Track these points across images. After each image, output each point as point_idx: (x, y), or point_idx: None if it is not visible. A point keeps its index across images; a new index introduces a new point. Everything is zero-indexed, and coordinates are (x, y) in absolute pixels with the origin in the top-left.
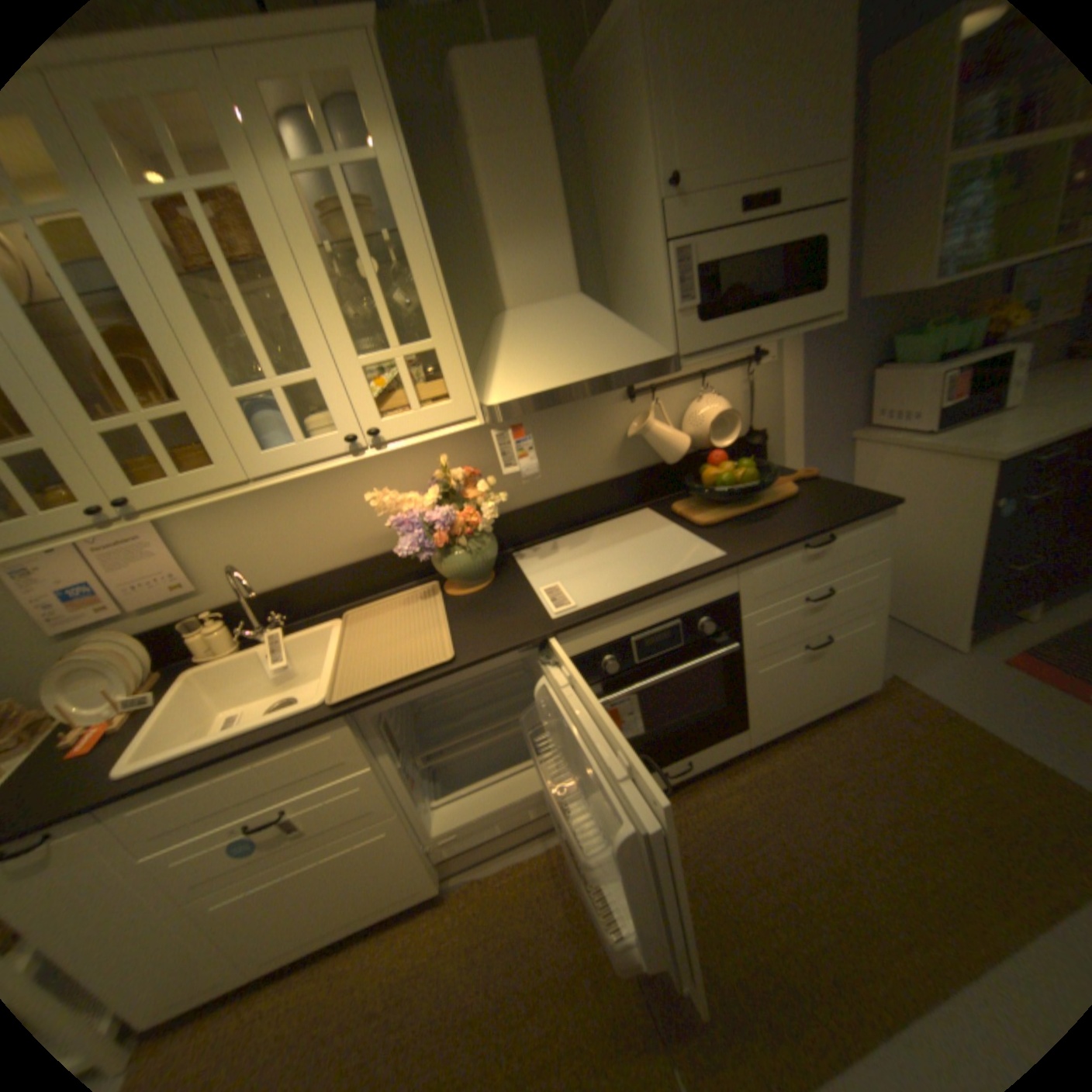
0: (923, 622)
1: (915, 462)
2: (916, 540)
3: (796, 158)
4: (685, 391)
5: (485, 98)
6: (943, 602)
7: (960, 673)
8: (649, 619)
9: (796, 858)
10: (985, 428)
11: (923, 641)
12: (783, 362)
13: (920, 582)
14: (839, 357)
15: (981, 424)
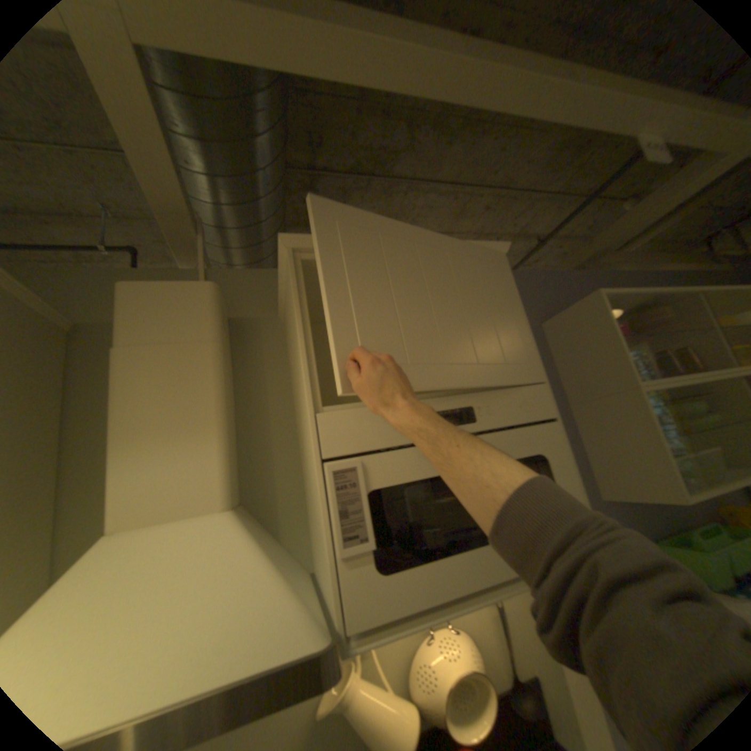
0: None
1: None
2: None
3: (483, 379)
4: None
5: (141, 317)
6: None
7: None
8: None
9: None
10: None
11: None
12: None
13: None
14: None
15: None
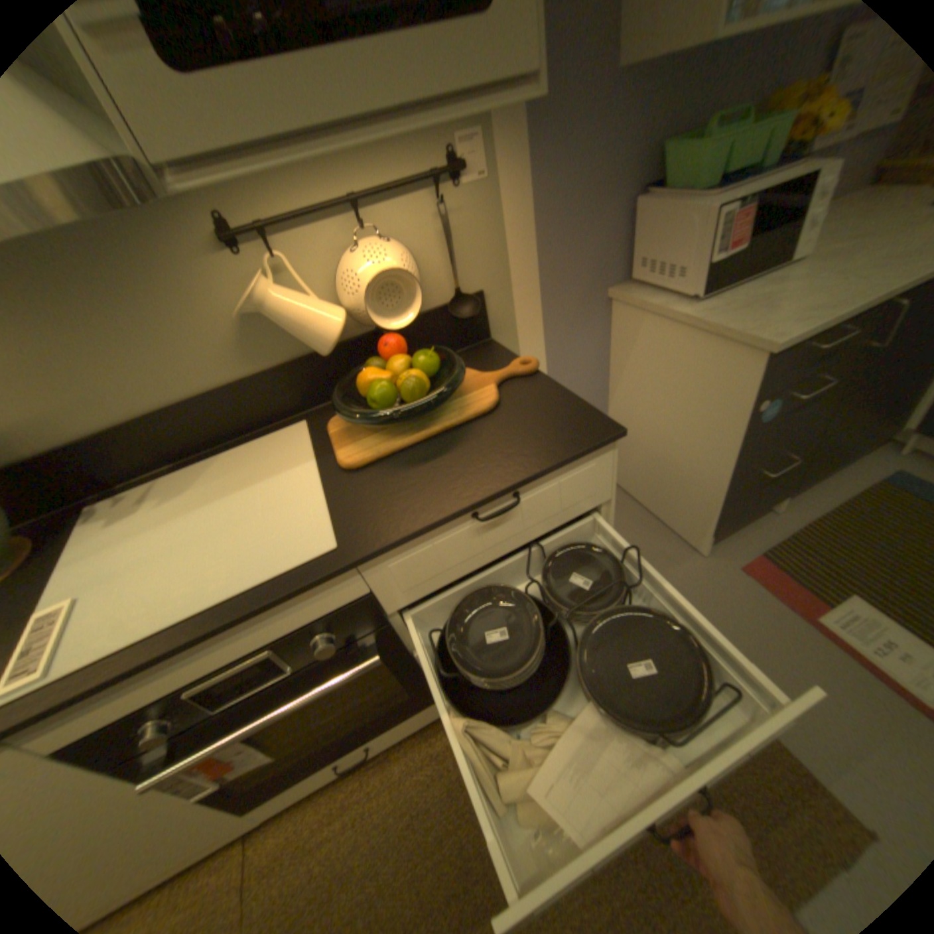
0: (669, 516)
1: (672, 338)
2: (667, 432)
3: None
4: (331, 232)
5: None
6: (688, 502)
7: (694, 582)
8: (203, 664)
9: (468, 868)
10: (761, 292)
11: (665, 536)
12: (496, 181)
13: (668, 477)
14: (585, 175)
15: (757, 284)
